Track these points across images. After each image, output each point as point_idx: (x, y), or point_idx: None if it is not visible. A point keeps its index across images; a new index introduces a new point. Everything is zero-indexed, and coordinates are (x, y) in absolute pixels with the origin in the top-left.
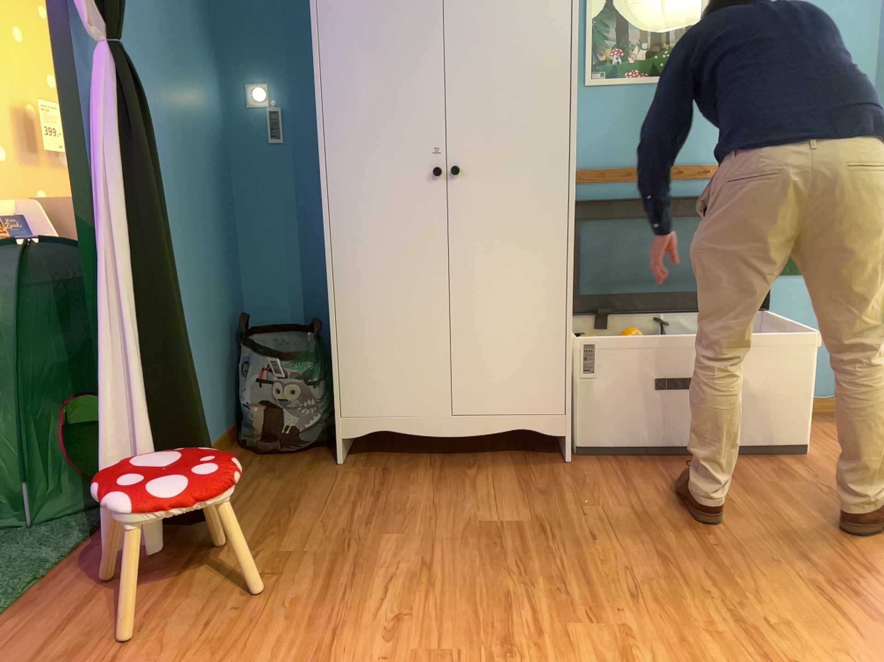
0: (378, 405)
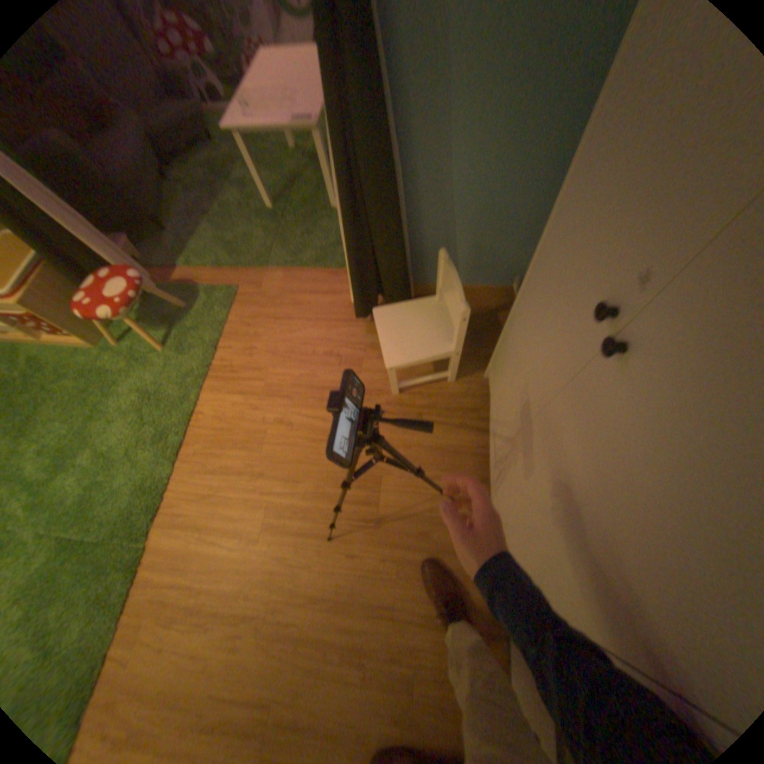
0: (494, 391)
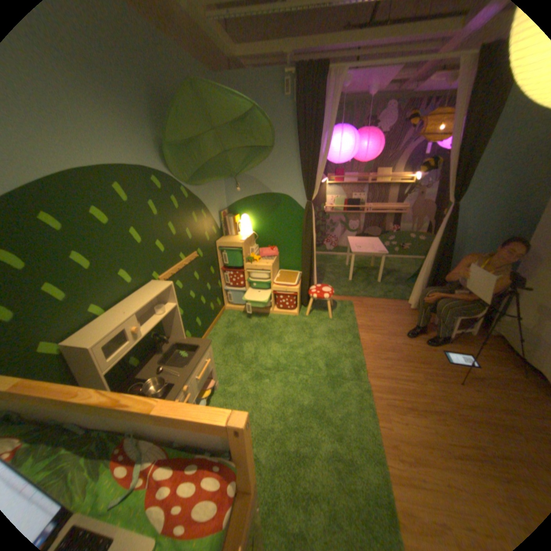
0: (505, 327)
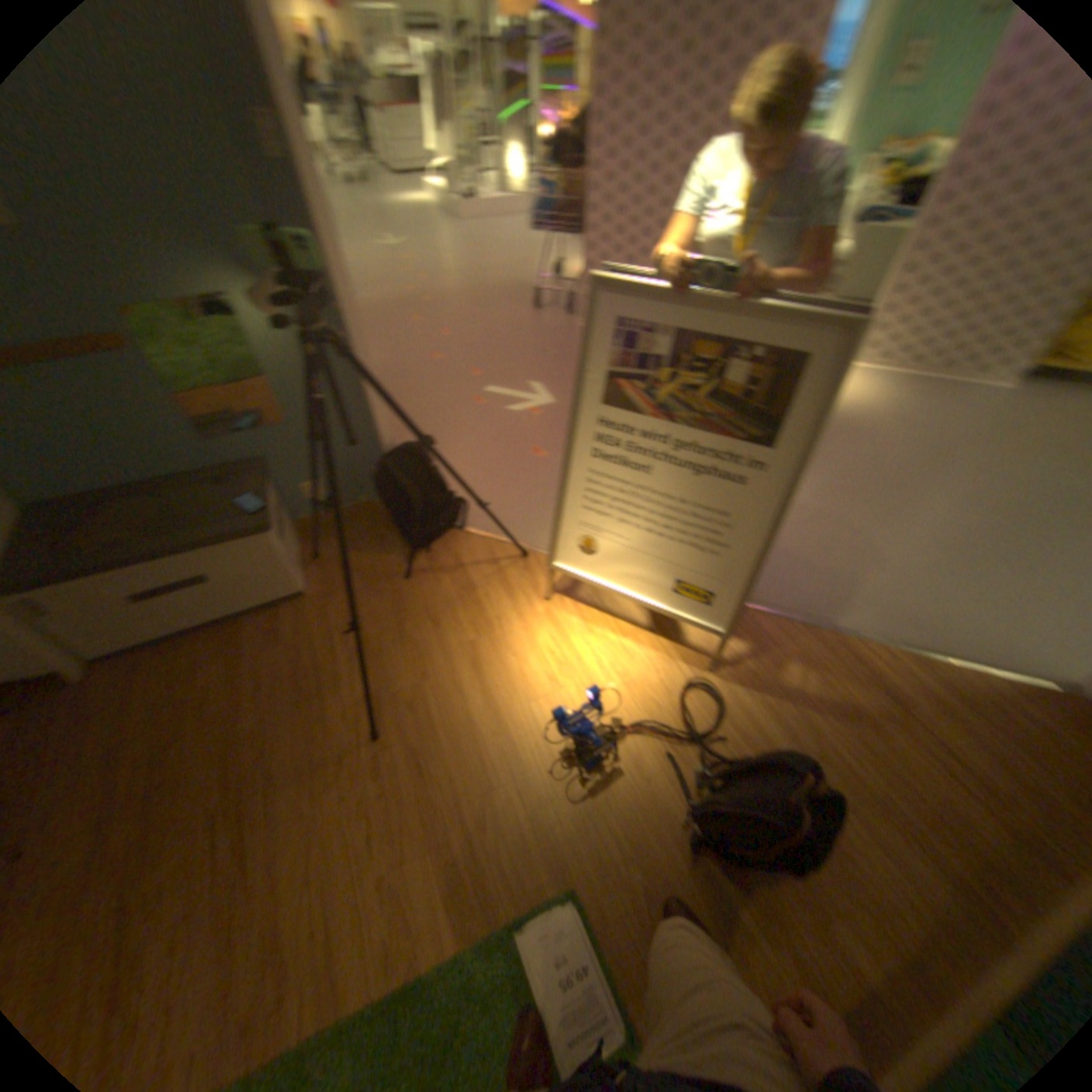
0: None
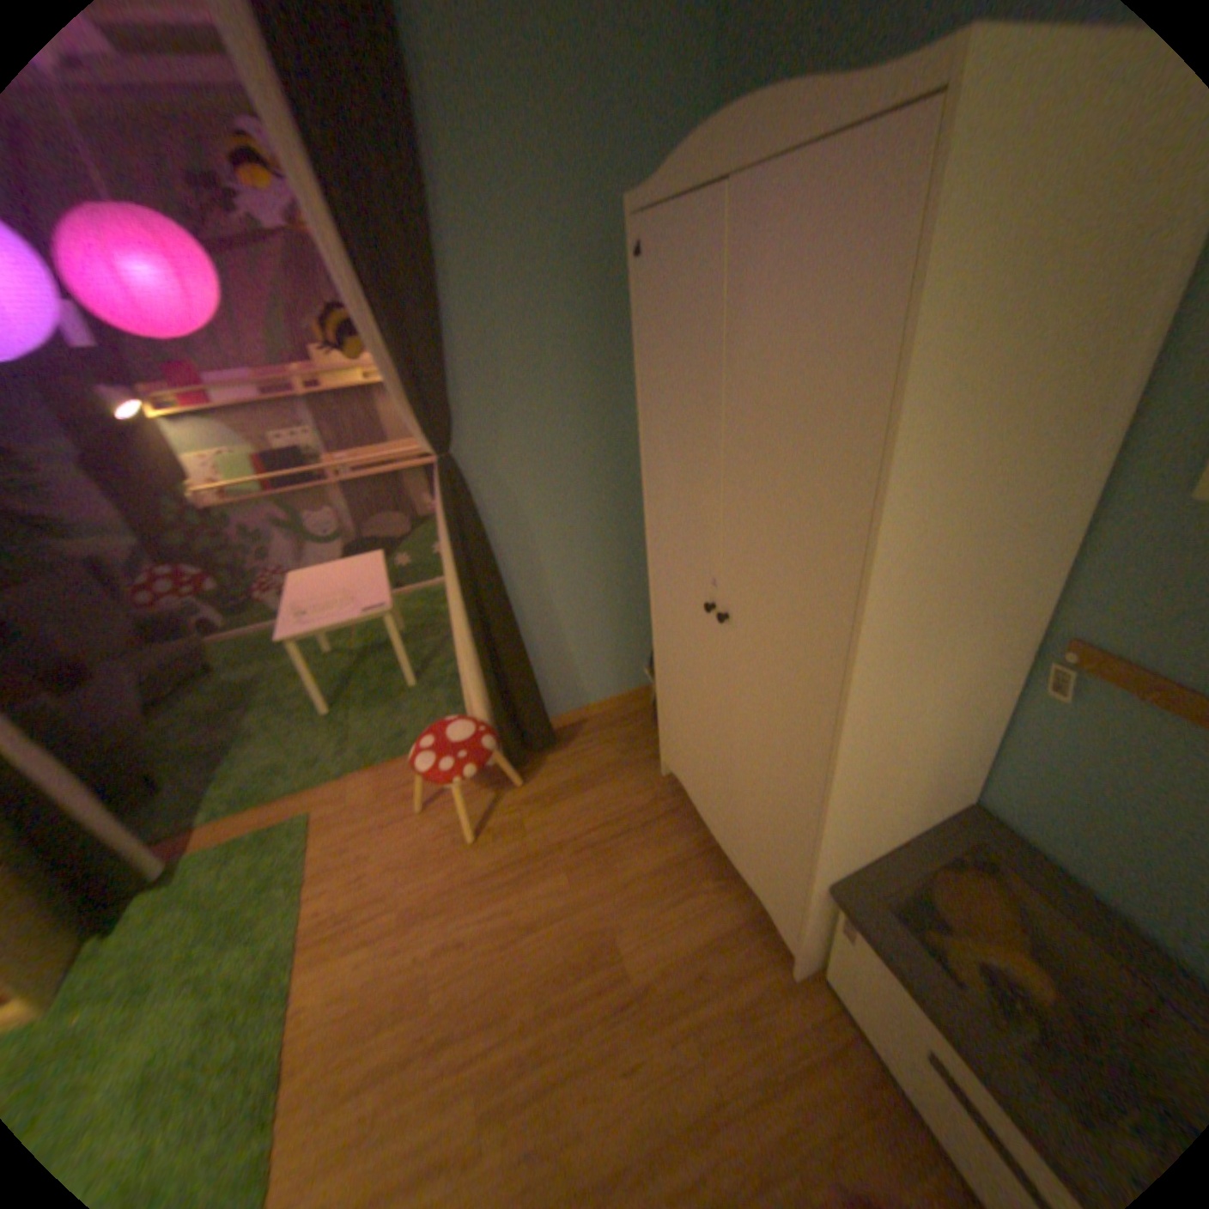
0: (680, 764)
